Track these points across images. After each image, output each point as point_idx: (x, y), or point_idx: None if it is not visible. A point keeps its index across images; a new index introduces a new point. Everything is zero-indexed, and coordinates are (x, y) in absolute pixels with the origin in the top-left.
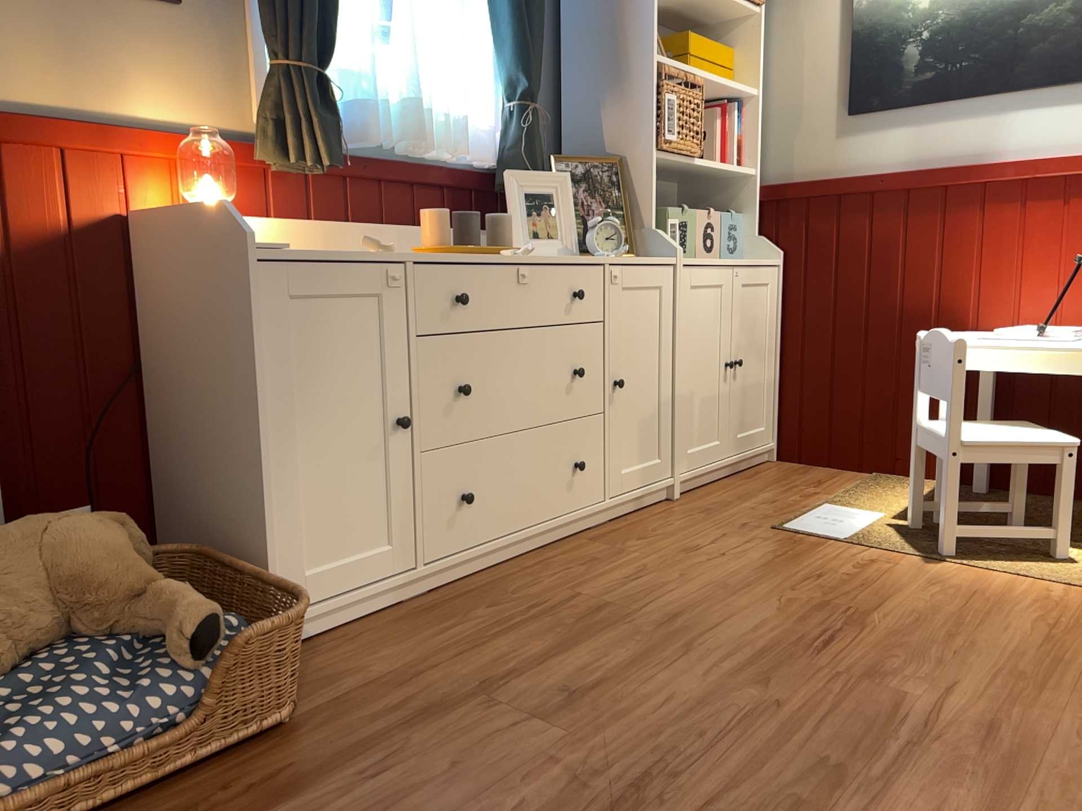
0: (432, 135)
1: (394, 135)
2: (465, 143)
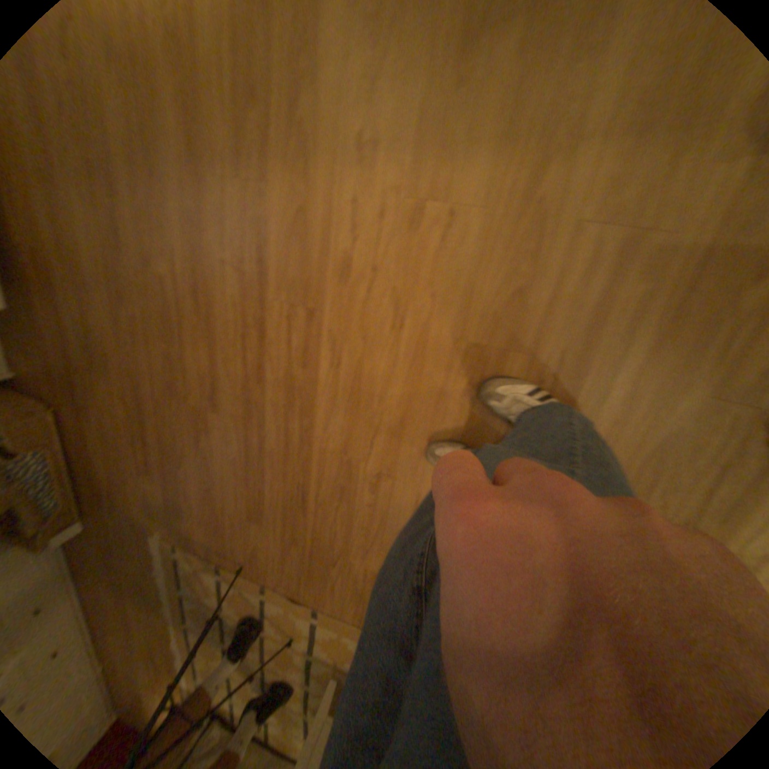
0: None
1: None
2: None
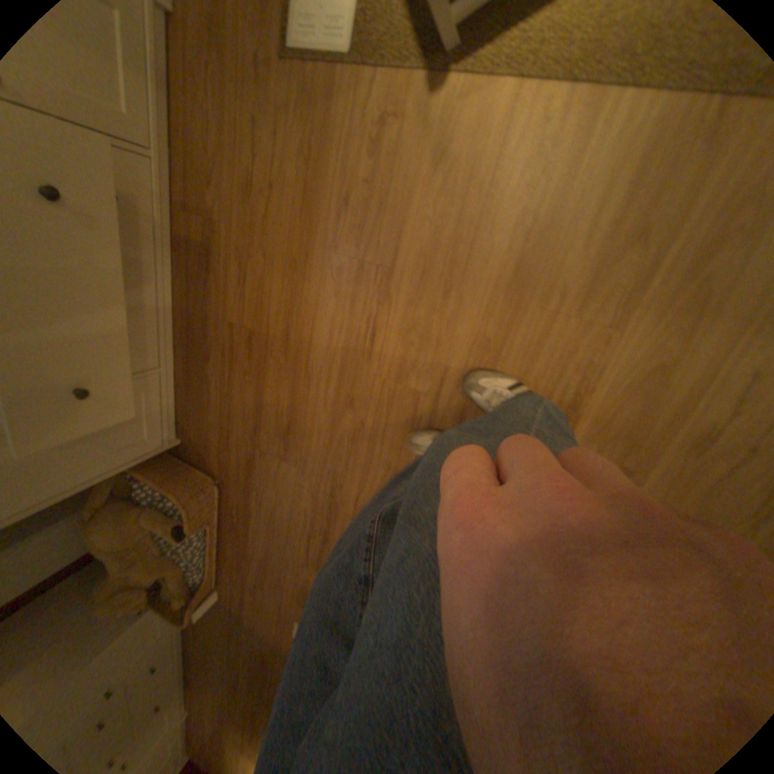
0: None
1: None
2: None
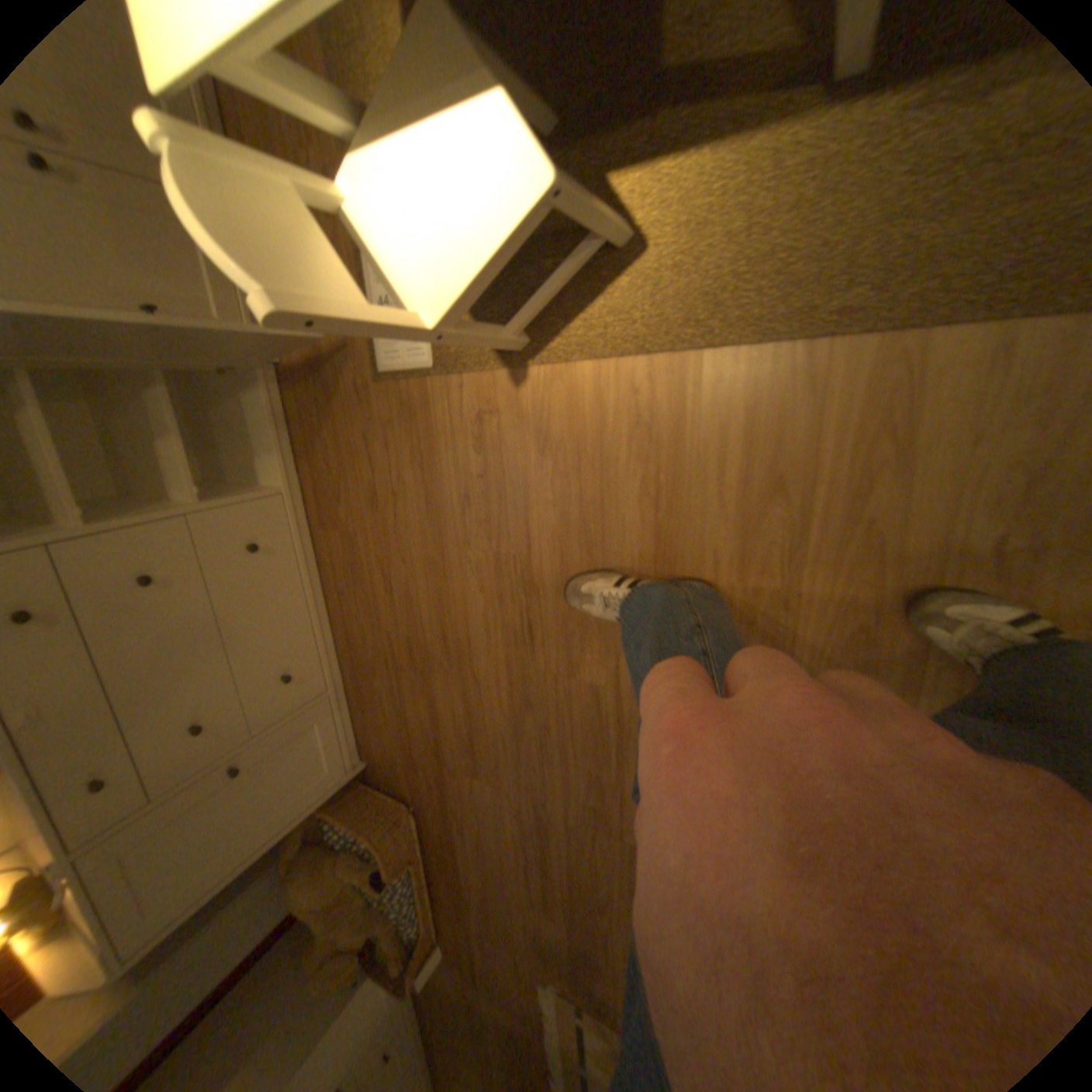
0: None
1: None
2: None
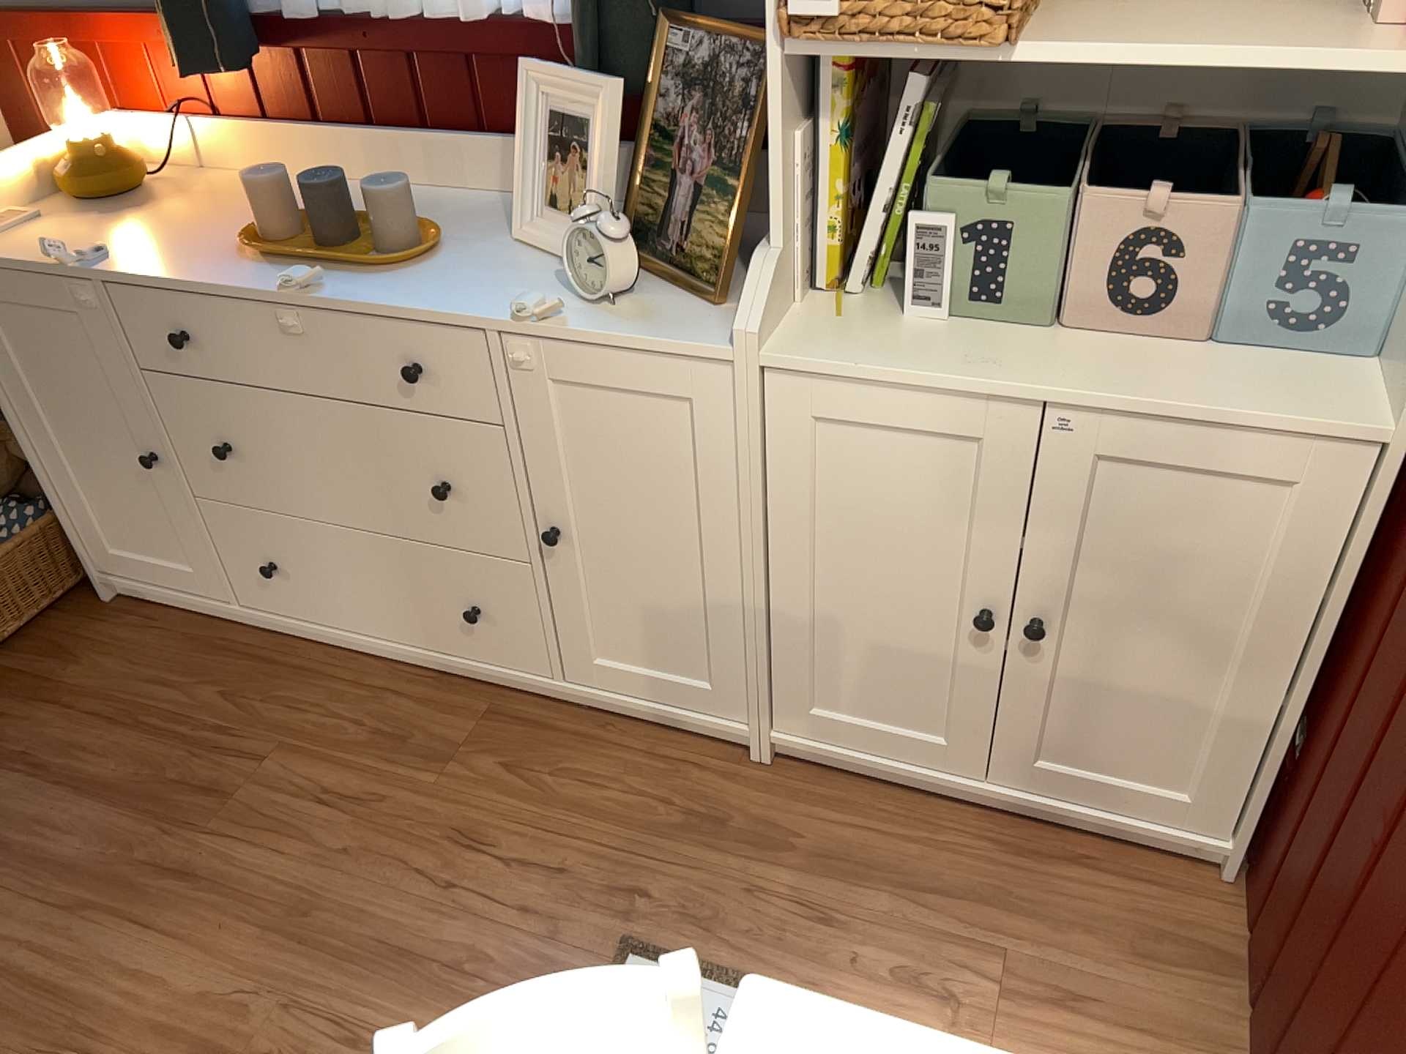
0: None
1: None
2: None
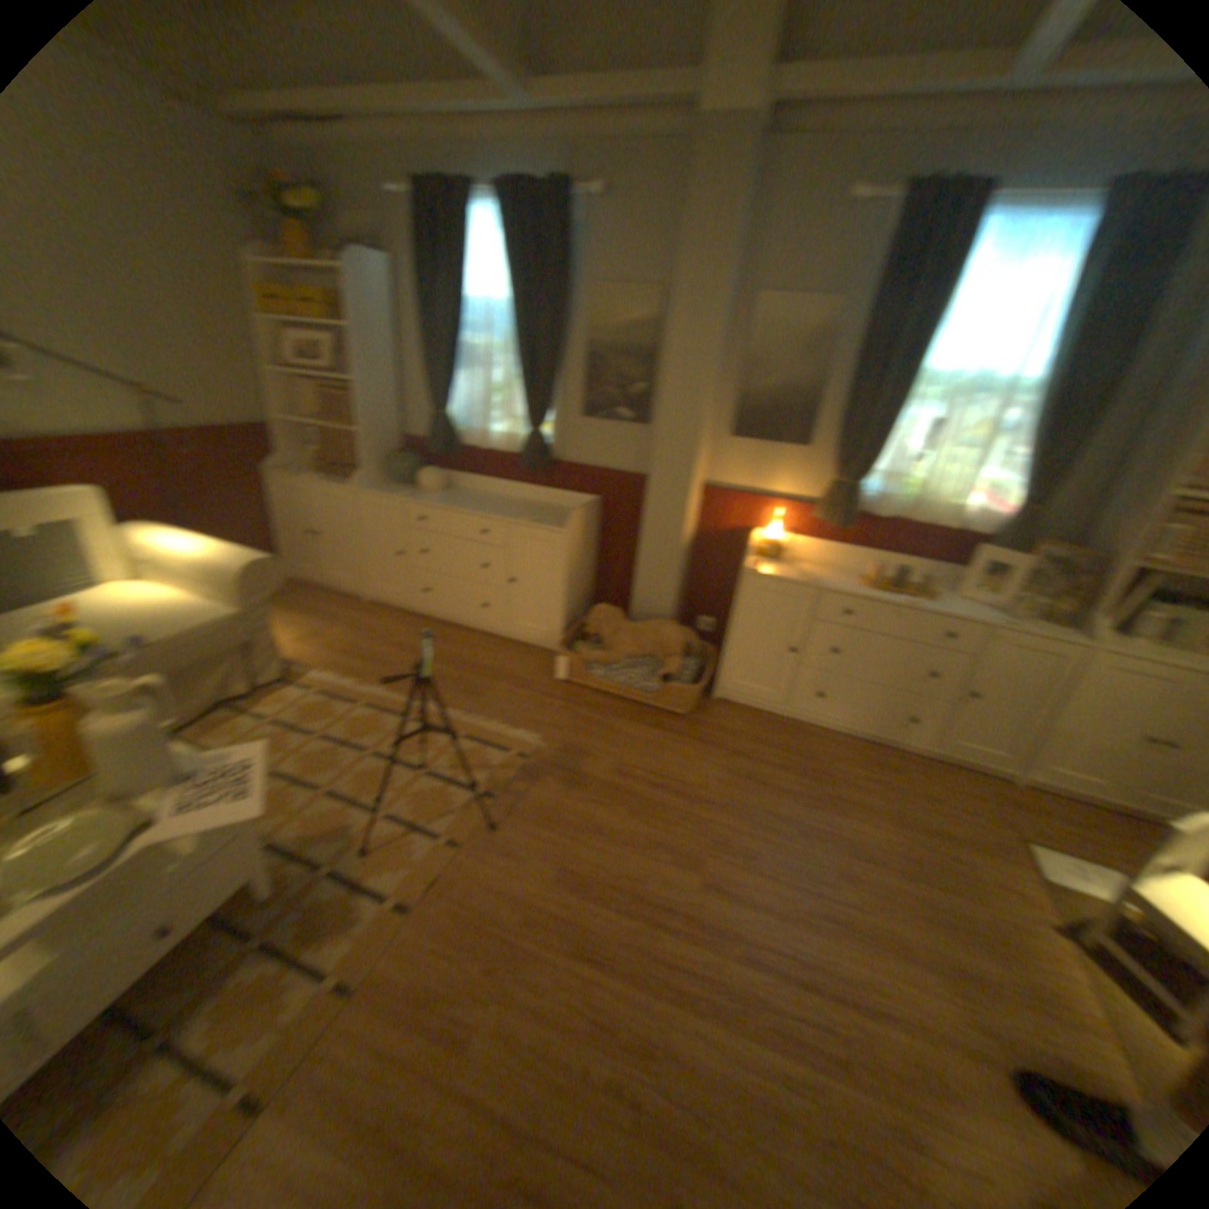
0: (943, 511)
1: (908, 511)
2: (976, 516)
